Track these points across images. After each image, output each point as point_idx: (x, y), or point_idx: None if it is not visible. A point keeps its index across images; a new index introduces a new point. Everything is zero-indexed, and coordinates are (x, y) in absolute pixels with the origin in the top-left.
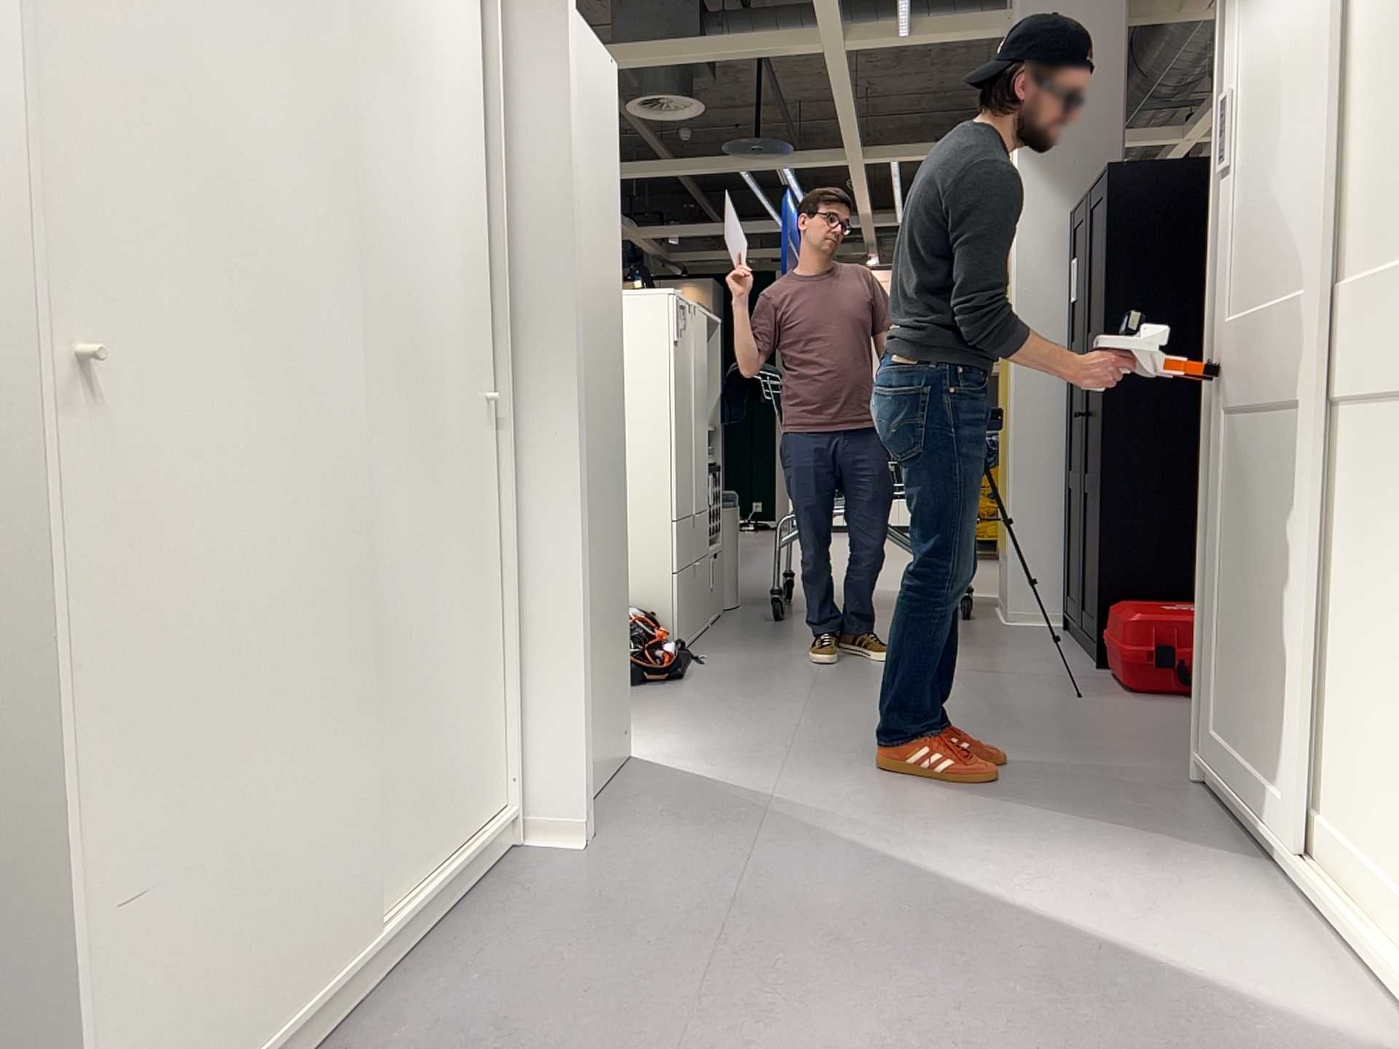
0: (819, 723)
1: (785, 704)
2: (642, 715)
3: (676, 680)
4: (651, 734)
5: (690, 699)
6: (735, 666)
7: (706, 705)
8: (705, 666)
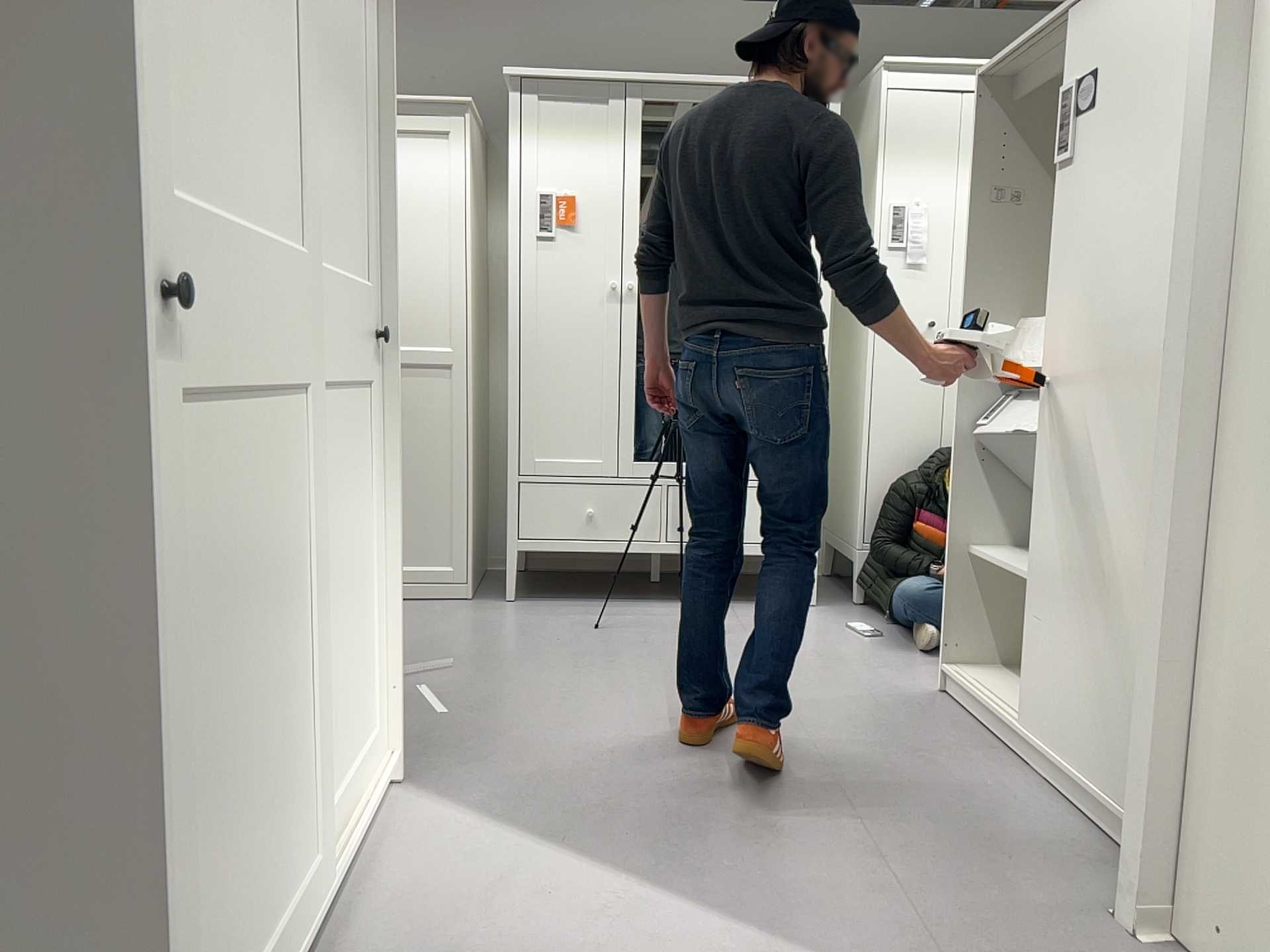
0: None
1: None
2: None
3: None
4: None
5: None
6: None
7: None
8: None
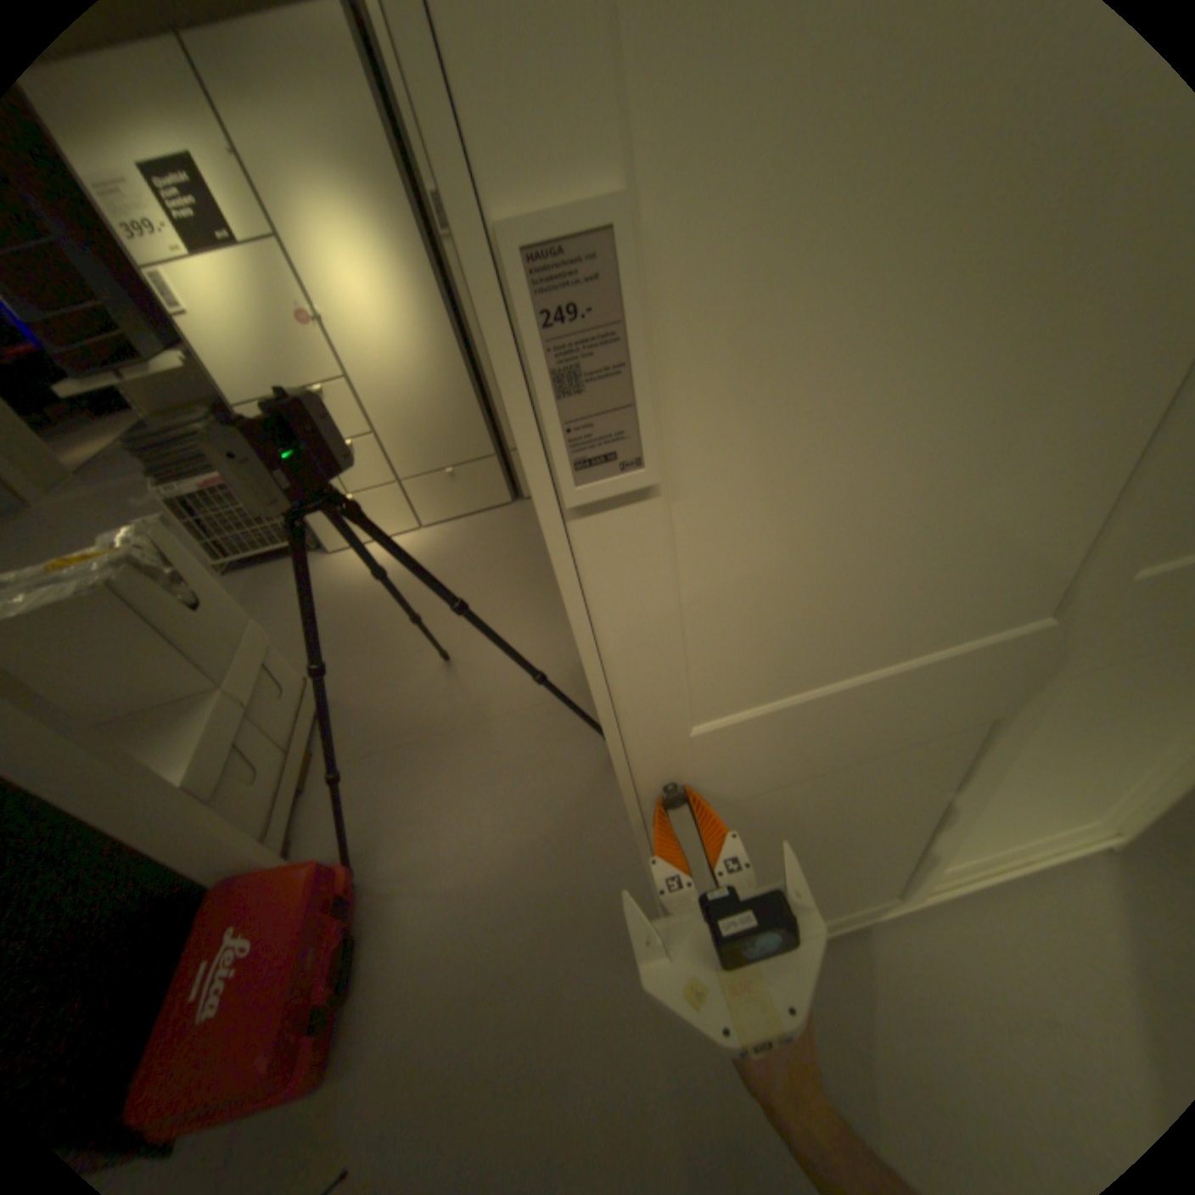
0: None
1: None
2: None
3: None
4: None
5: None
6: None
7: None
8: None
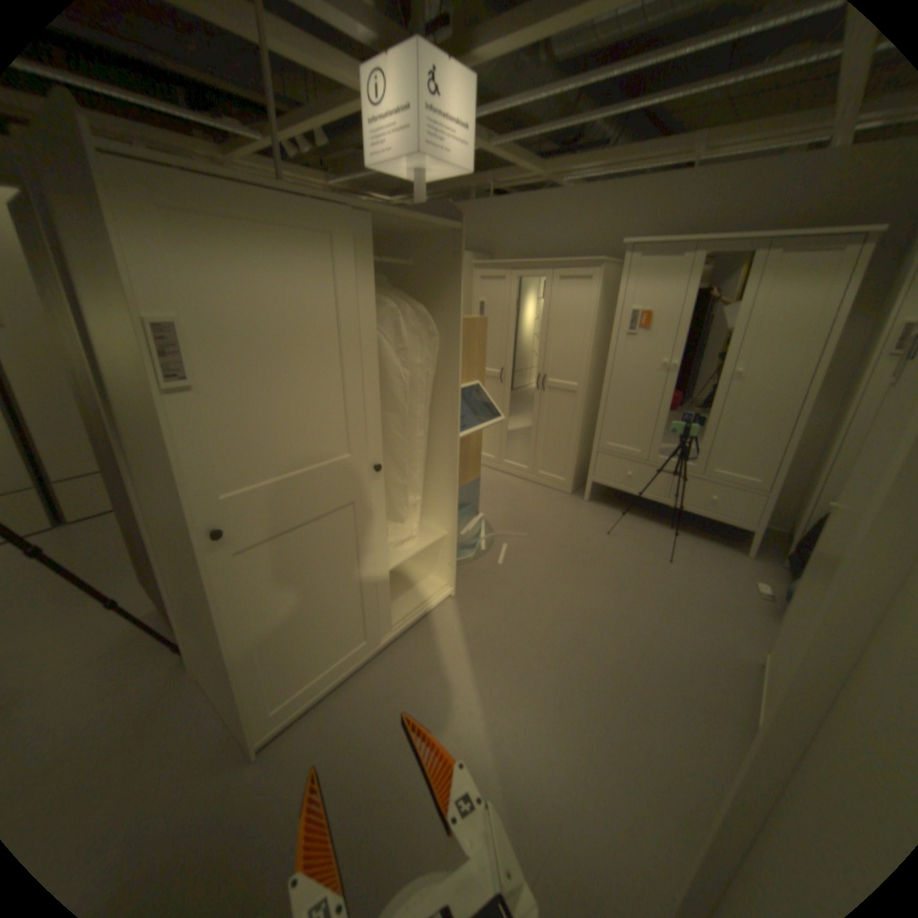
0: None
1: None
2: None
3: None
4: None
5: None
6: None
7: None
8: None
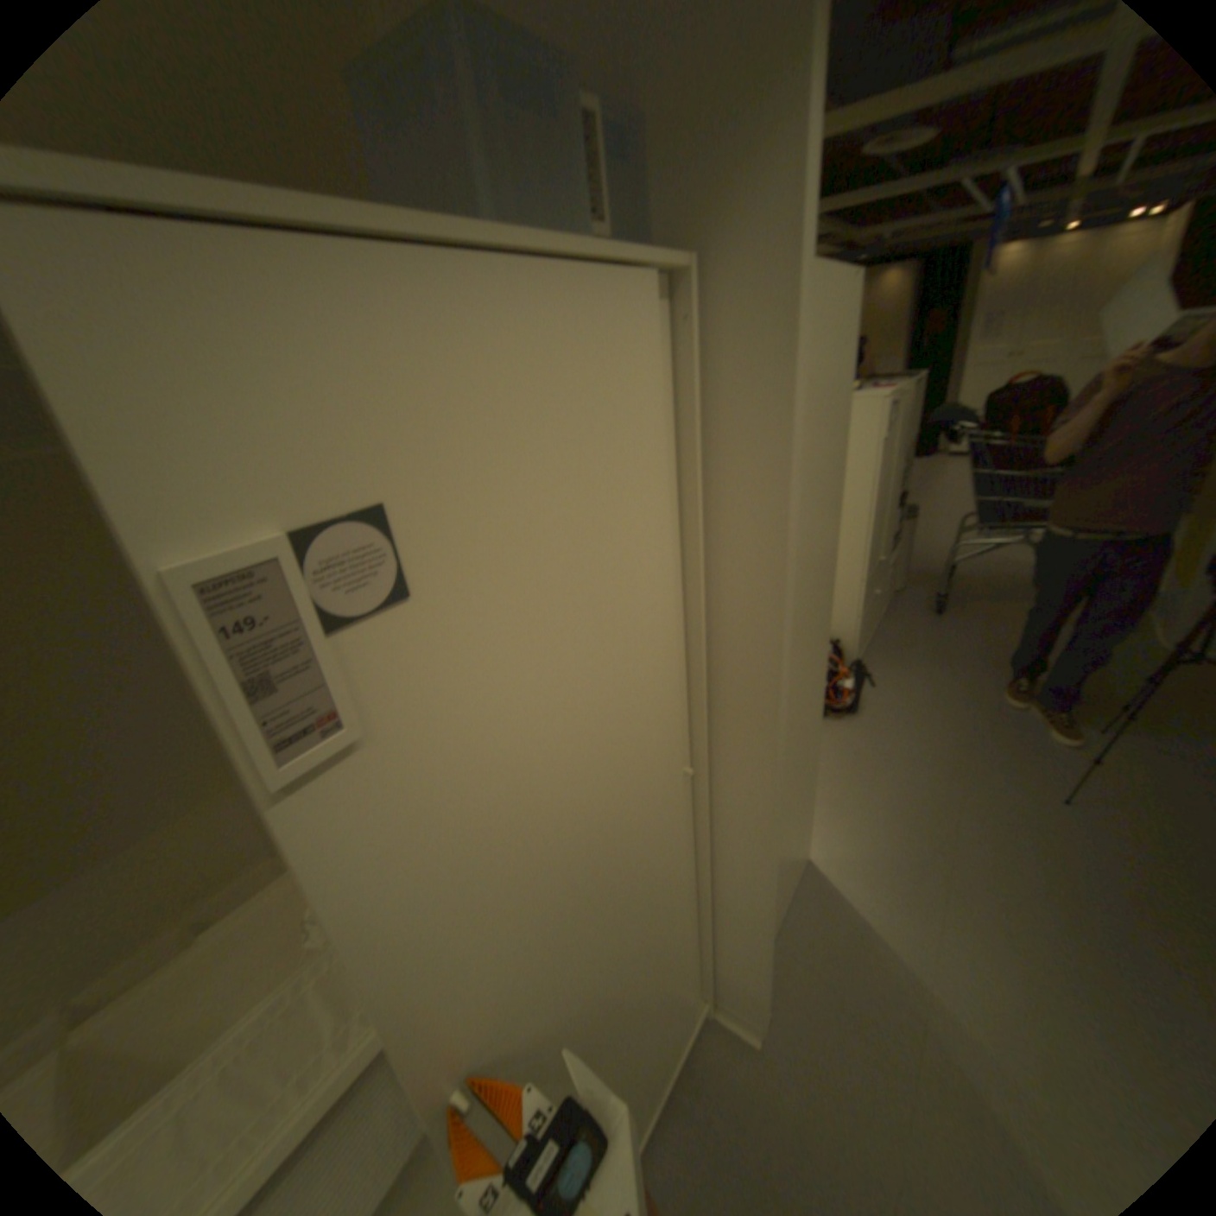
0: (979, 838)
1: (947, 785)
2: (823, 779)
3: (853, 714)
4: (828, 819)
5: (863, 754)
6: (902, 696)
7: (876, 772)
8: (877, 691)
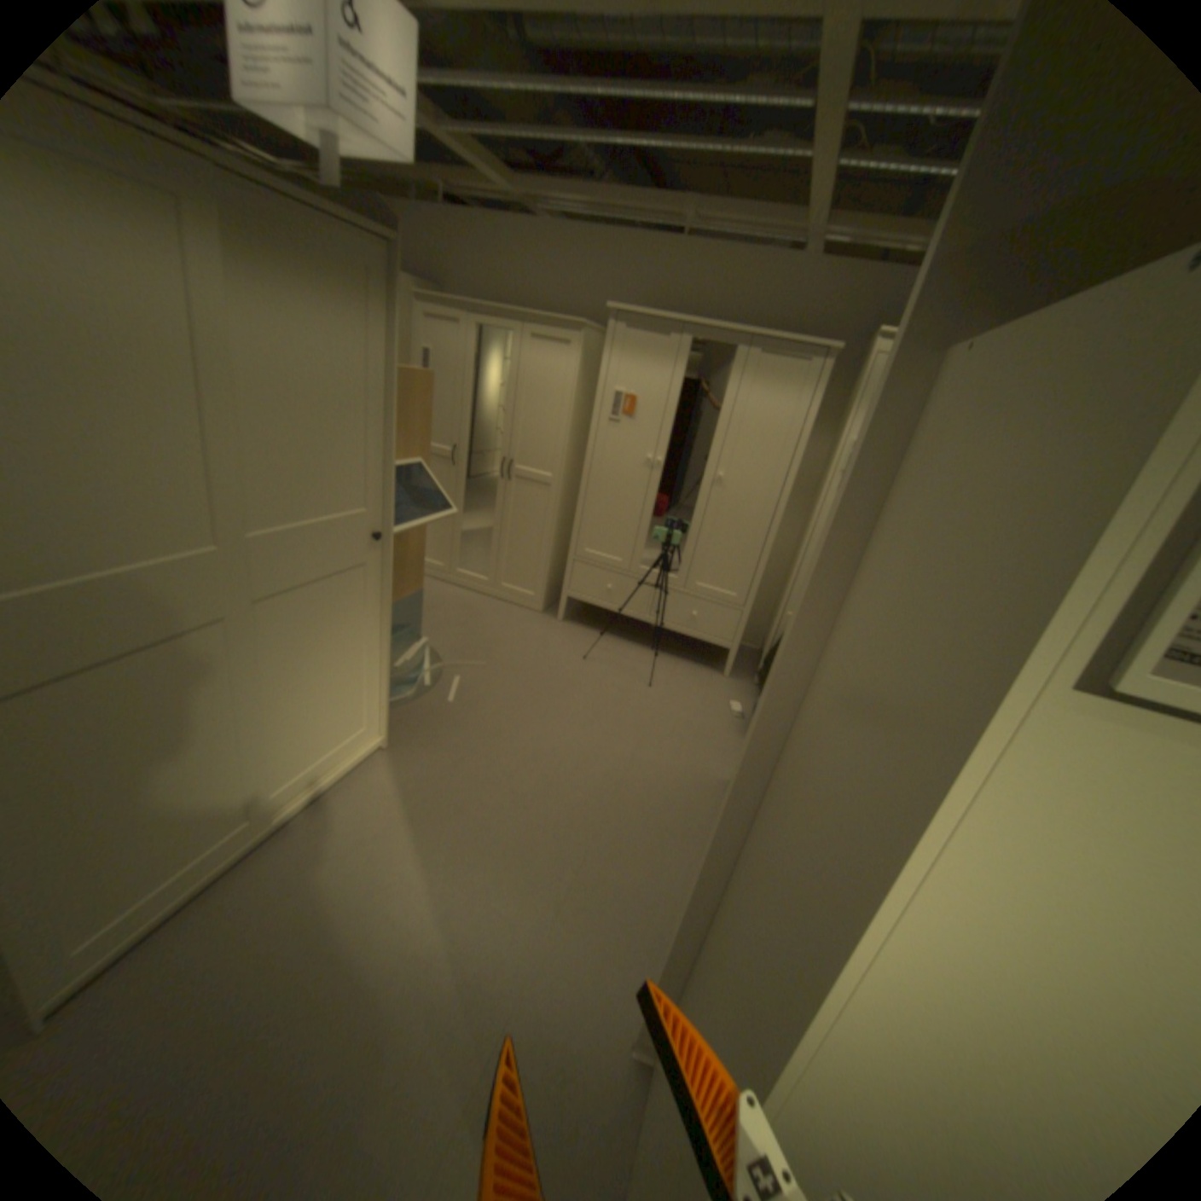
0: None
1: None
2: None
3: None
4: None
5: None
6: None
7: None
8: None
